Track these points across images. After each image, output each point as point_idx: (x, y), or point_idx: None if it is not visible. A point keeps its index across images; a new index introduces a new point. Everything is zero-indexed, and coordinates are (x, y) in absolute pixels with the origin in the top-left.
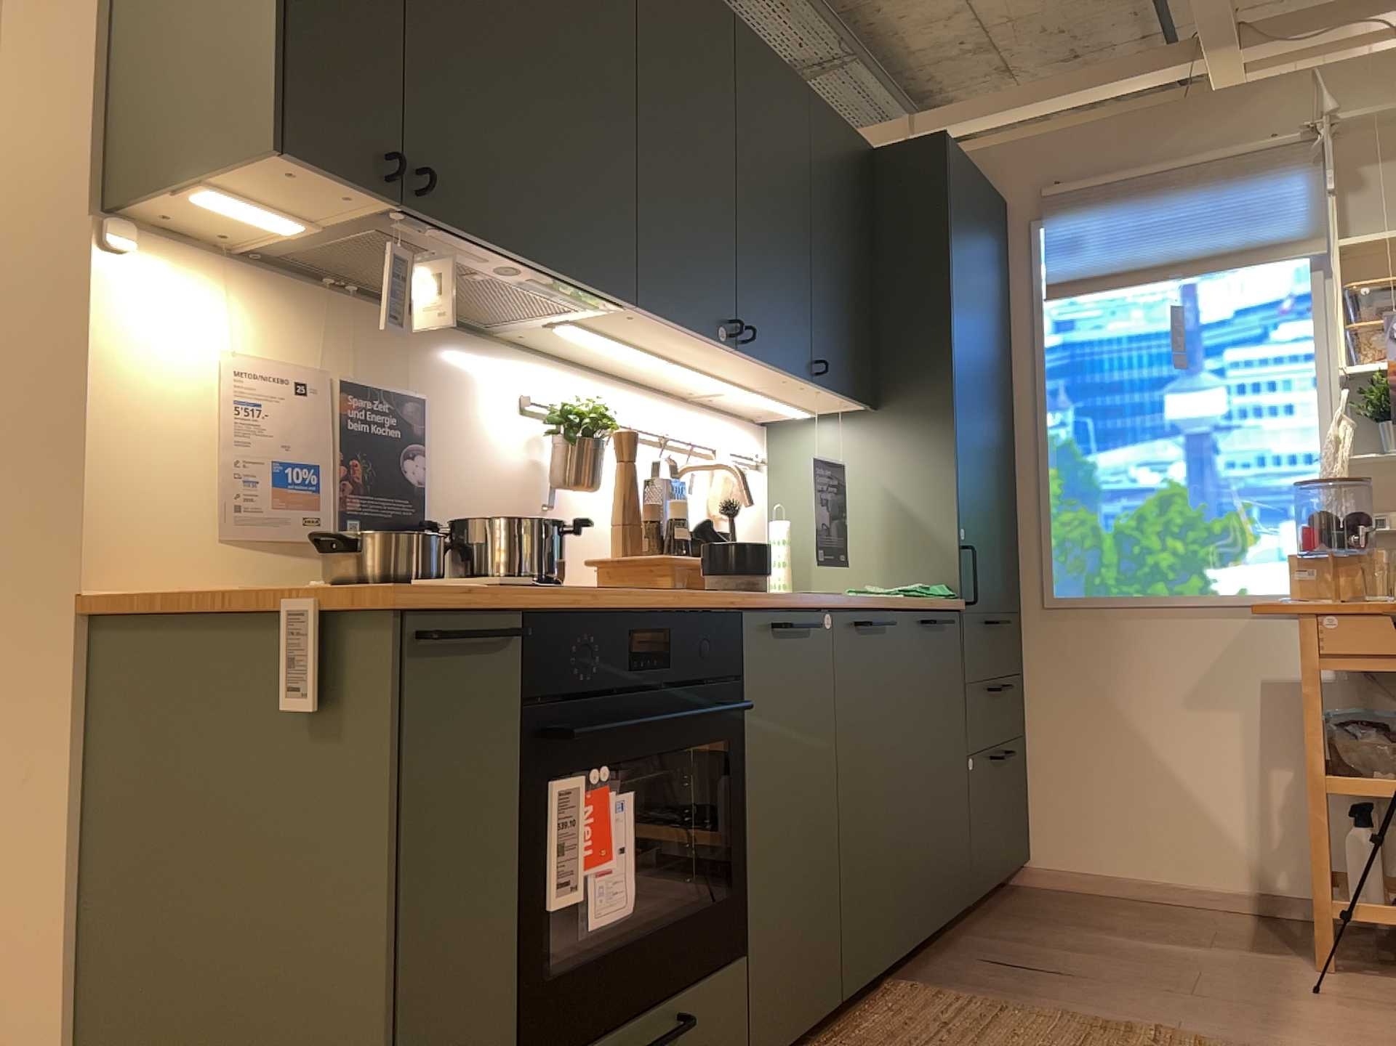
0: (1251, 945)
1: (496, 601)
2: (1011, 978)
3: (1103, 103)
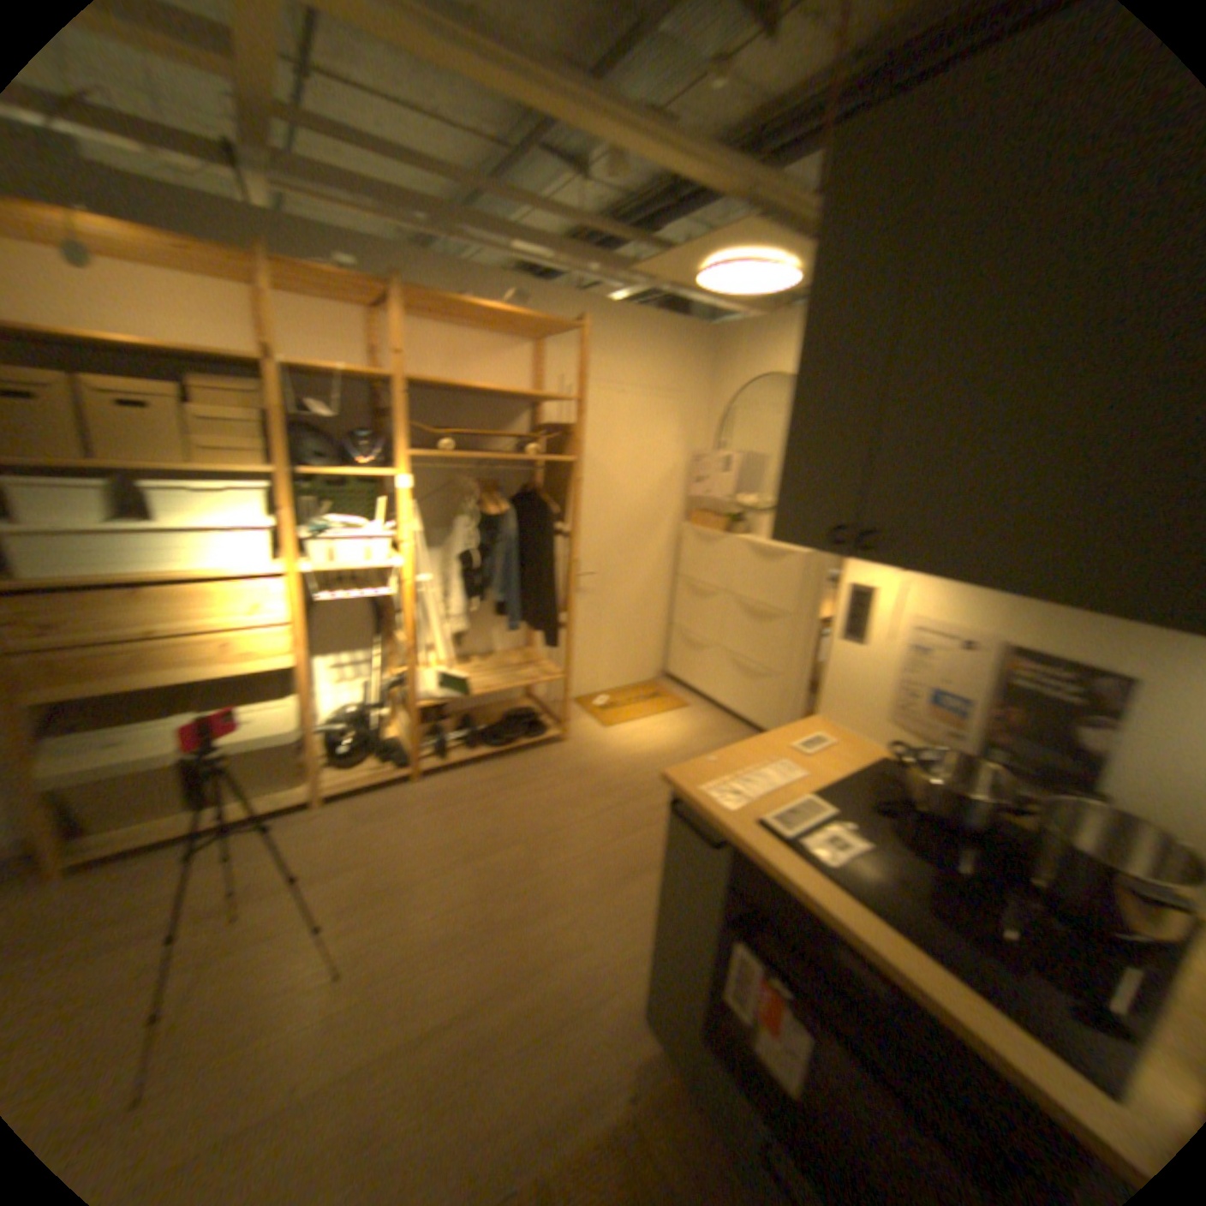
0: None
1: (710, 820)
2: None
3: None
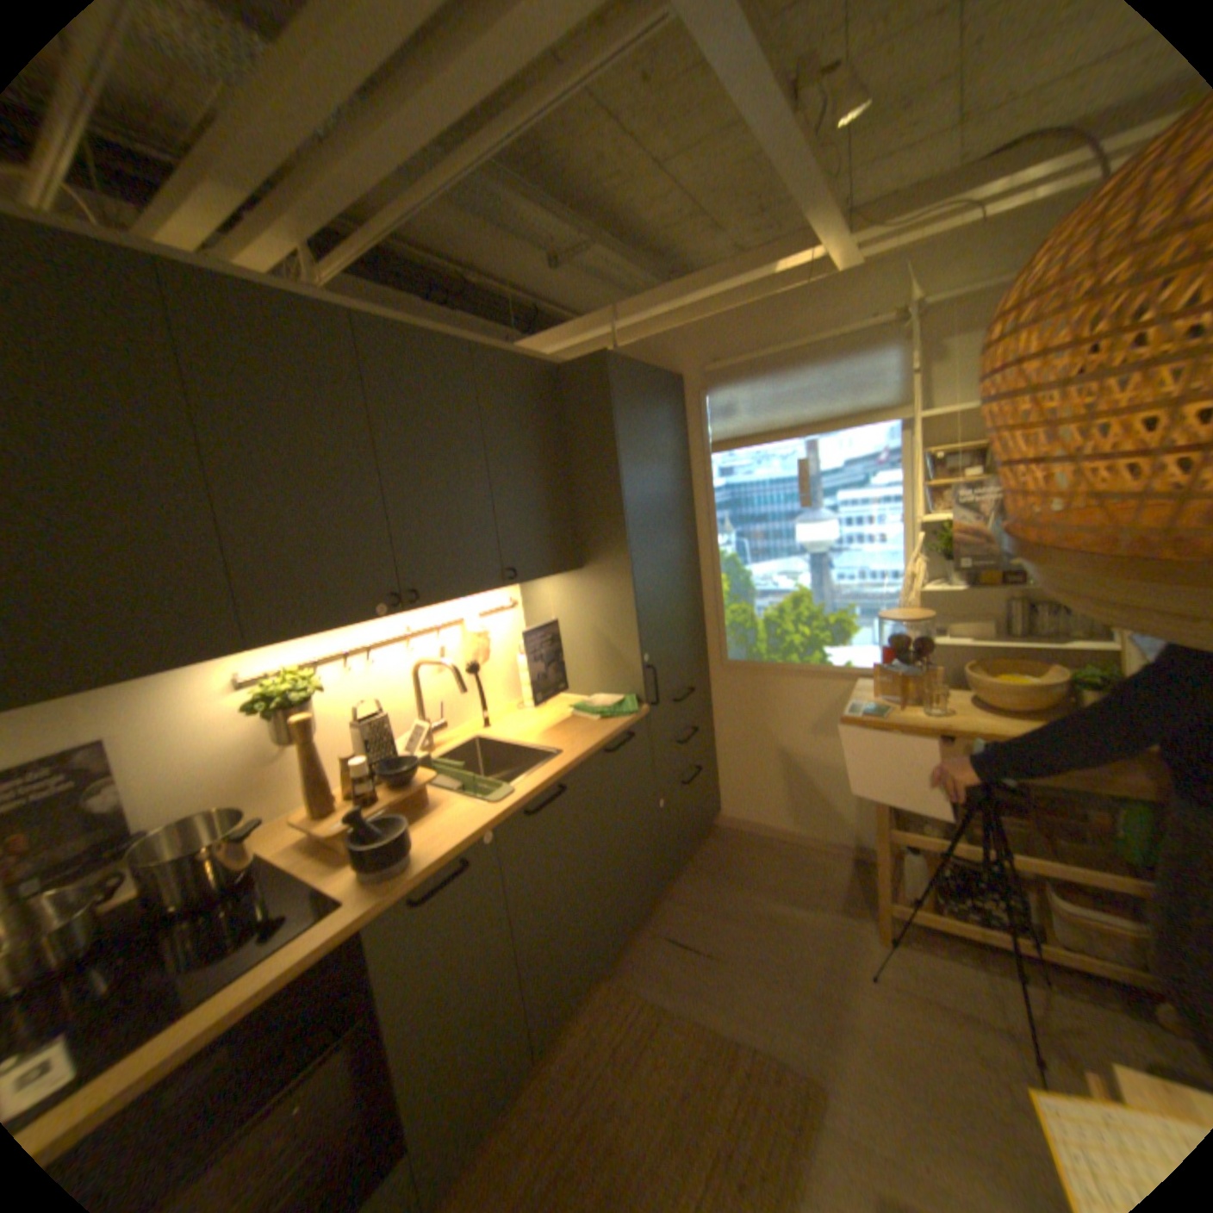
0: (842, 908)
1: None
2: (677, 966)
3: (752, 283)
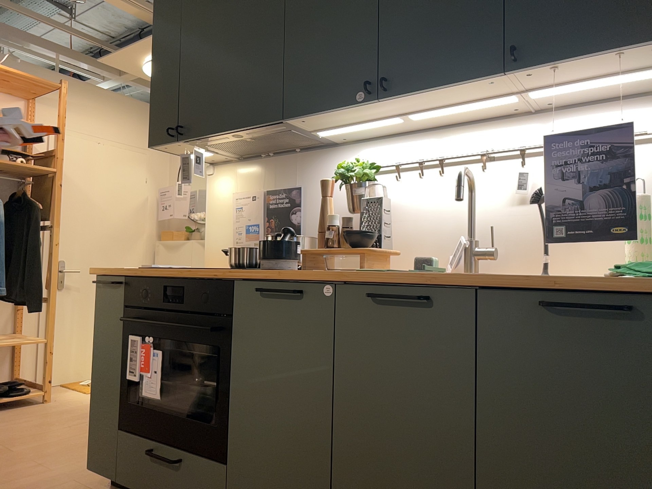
0: None
1: (114, 272)
2: None
3: None
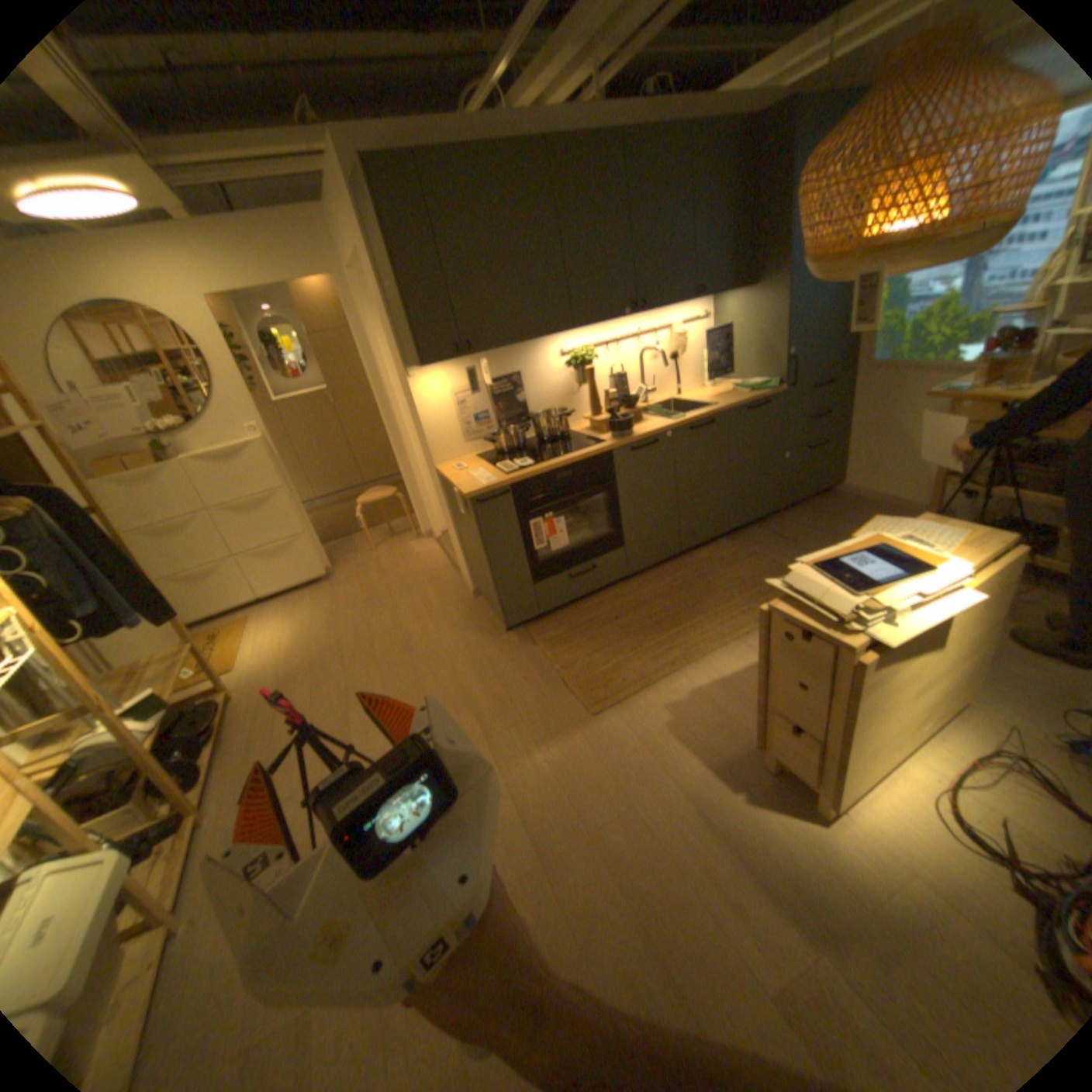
0: None
1: (498, 487)
2: (771, 542)
3: None
